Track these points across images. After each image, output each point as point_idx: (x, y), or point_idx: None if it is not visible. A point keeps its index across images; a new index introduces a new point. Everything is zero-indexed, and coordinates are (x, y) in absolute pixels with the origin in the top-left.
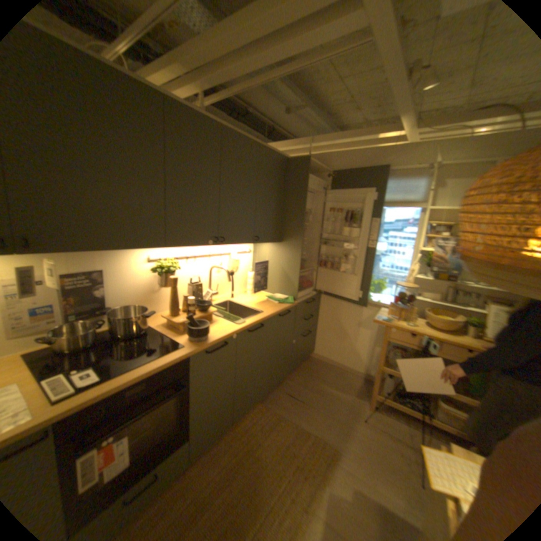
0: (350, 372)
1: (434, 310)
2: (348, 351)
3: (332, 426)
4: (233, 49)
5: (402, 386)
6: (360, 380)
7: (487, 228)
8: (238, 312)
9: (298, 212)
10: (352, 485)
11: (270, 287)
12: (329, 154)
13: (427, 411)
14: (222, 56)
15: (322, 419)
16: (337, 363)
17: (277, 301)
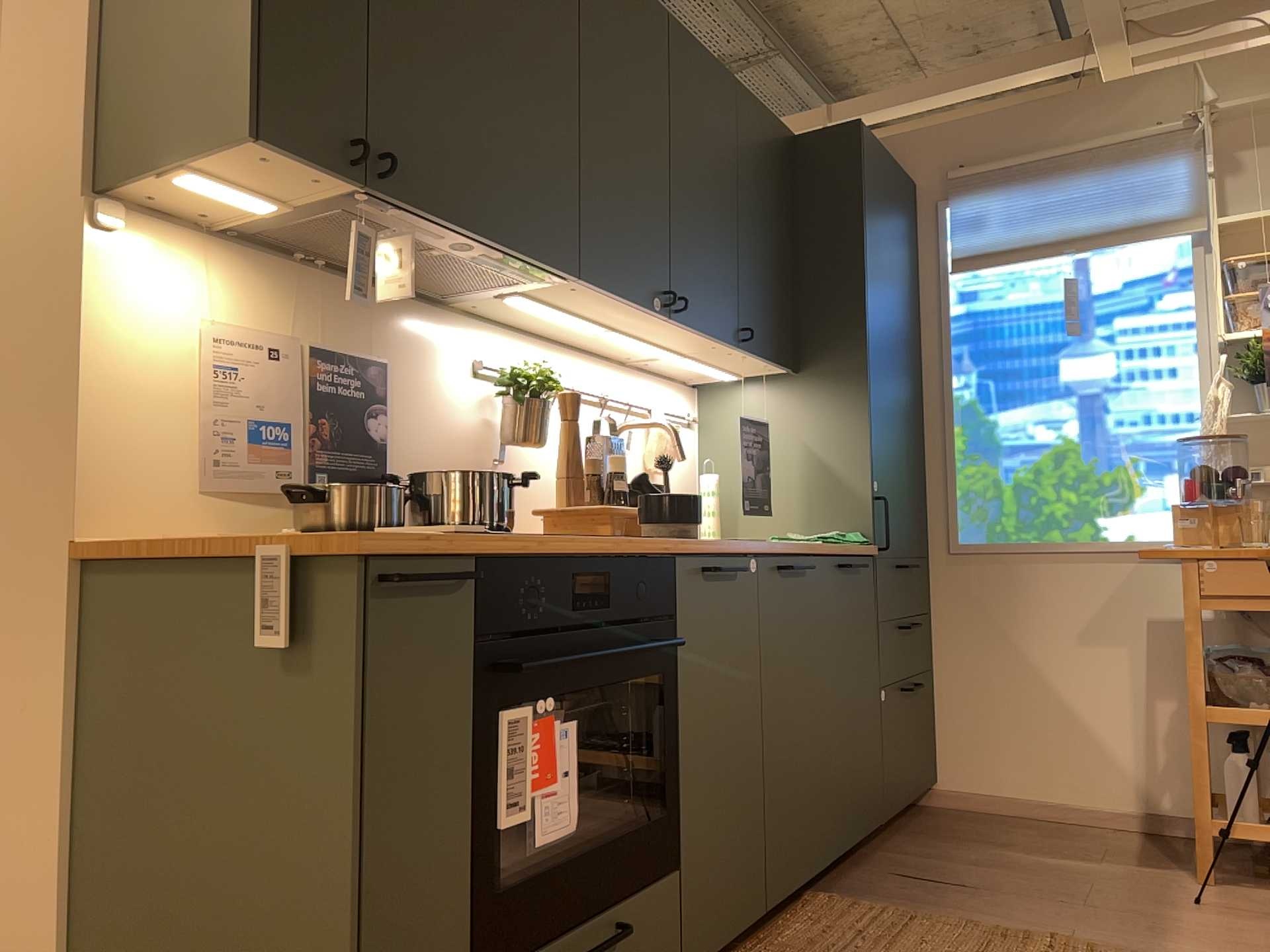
0: (1085, 820)
1: None
2: (1063, 743)
3: (1091, 916)
4: None
5: None
6: (1129, 835)
7: None
8: None
9: (841, 271)
10: None
11: (774, 522)
12: (886, 142)
13: None
14: None
15: (1050, 906)
16: (1032, 801)
17: (817, 541)
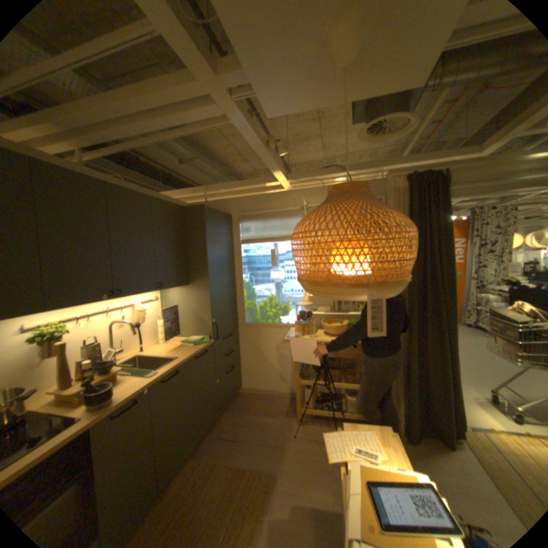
0: (276, 396)
1: (326, 321)
2: (271, 376)
3: (264, 454)
4: (107, 119)
5: (319, 394)
6: (286, 401)
7: (299, 260)
8: (149, 365)
9: (199, 254)
10: (287, 503)
11: (183, 331)
12: (222, 200)
13: (338, 408)
14: (96, 123)
15: (255, 450)
16: (264, 391)
17: (191, 344)
